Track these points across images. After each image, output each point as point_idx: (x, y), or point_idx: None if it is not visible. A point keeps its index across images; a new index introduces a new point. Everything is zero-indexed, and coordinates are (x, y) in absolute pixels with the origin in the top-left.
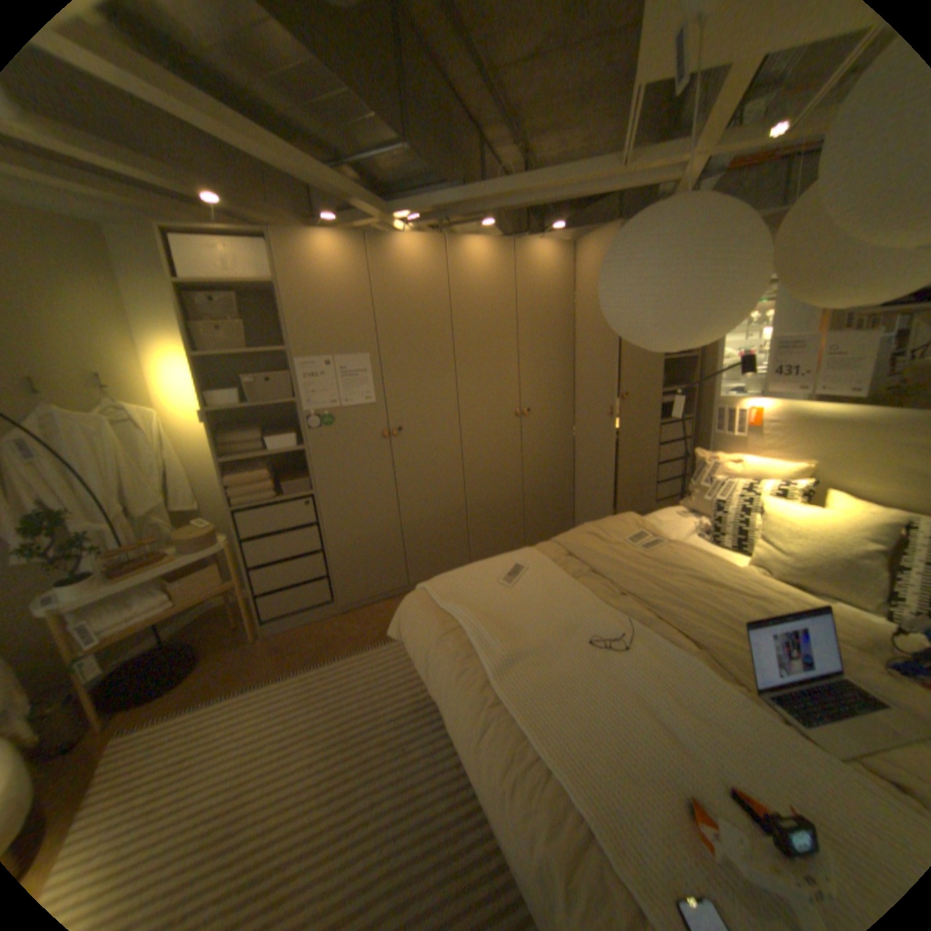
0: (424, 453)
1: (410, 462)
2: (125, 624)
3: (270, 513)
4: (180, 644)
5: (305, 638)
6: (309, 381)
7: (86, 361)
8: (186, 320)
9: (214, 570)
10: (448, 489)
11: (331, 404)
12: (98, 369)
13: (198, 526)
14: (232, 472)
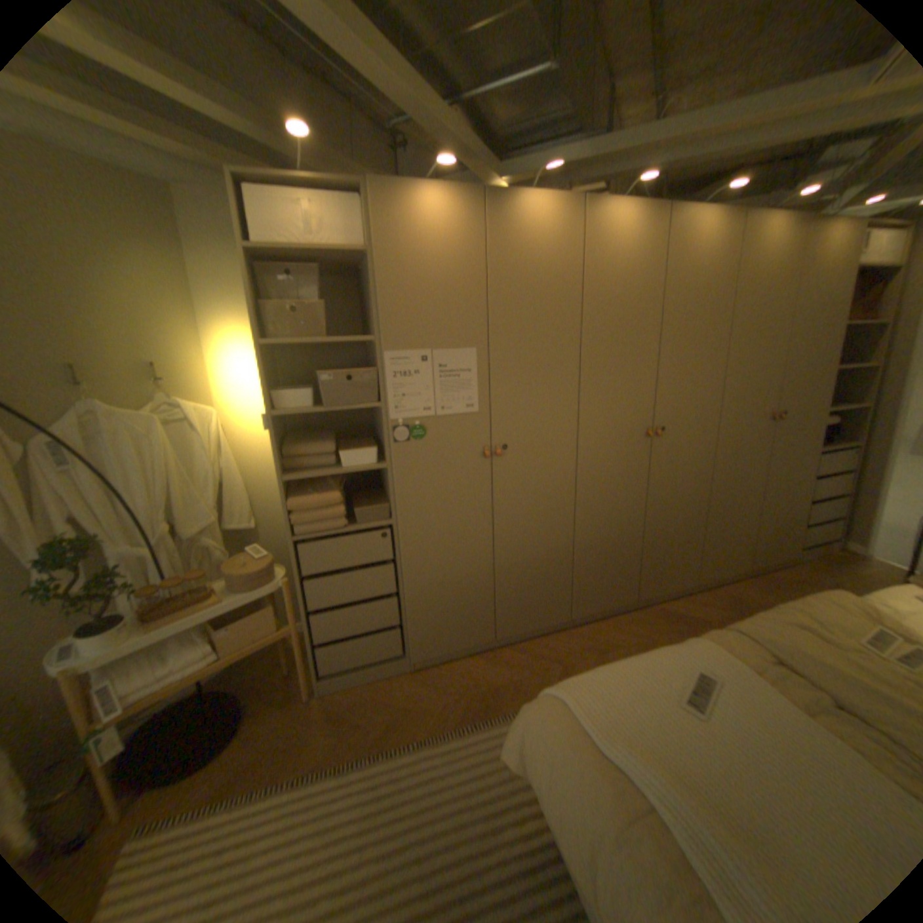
0: (529, 478)
1: (512, 489)
2: (156, 683)
3: (339, 544)
4: (223, 689)
5: (369, 704)
6: (399, 380)
7: (140, 347)
8: (255, 298)
9: (267, 609)
10: (553, 525)
11: (423, 412)
12: (153, 356)
13: (253, 555)
14: (298, 491)
